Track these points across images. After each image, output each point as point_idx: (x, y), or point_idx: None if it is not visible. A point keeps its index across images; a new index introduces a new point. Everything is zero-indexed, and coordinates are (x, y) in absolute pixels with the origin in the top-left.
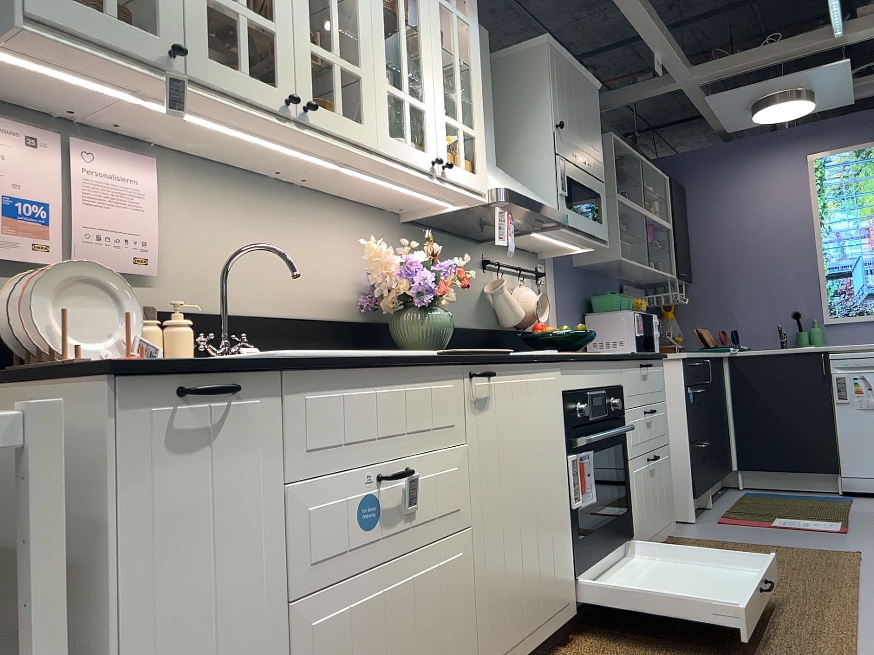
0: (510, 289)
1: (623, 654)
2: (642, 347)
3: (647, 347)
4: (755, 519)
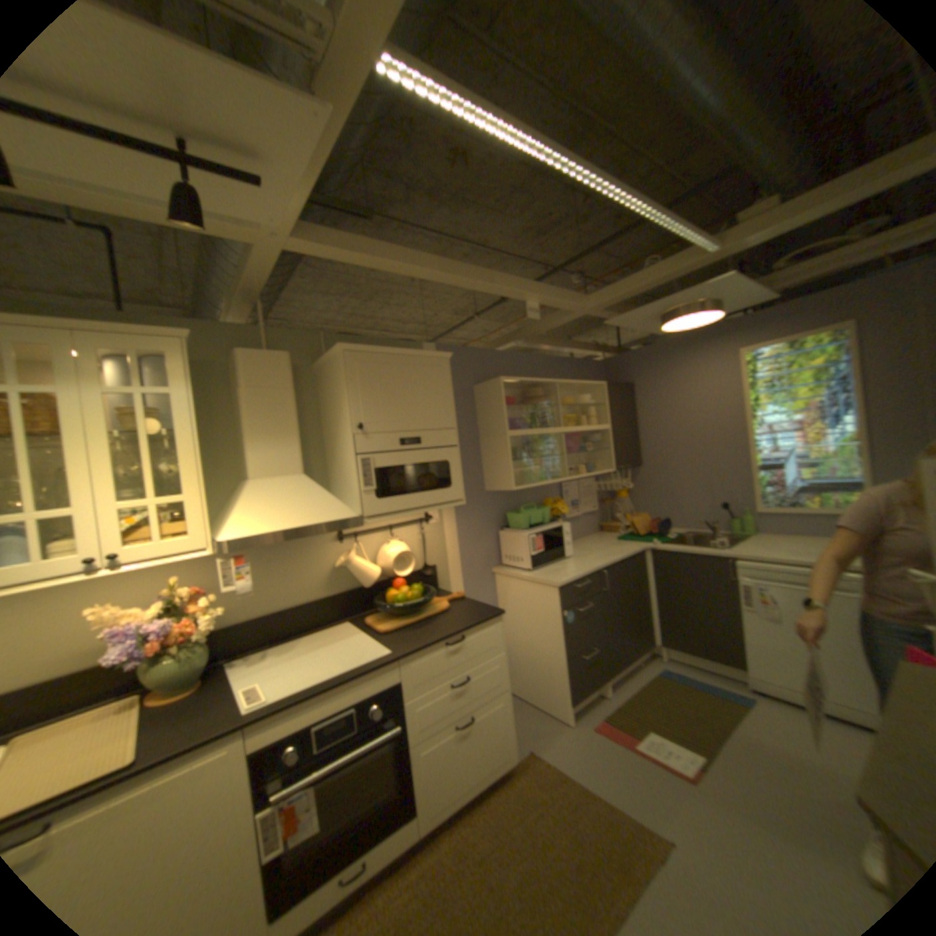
0: (359, 557)
1: None
2: (539, 562)
3: (549, 558)
4: (628, 734)
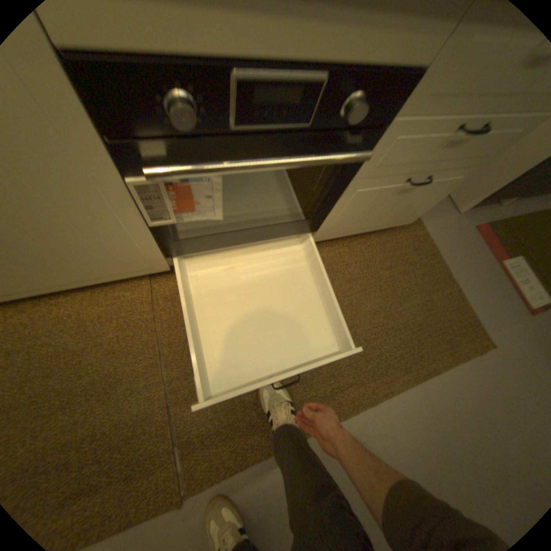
0: None
1: (173, 313)
2: None
3: None
4: (504, 246)
